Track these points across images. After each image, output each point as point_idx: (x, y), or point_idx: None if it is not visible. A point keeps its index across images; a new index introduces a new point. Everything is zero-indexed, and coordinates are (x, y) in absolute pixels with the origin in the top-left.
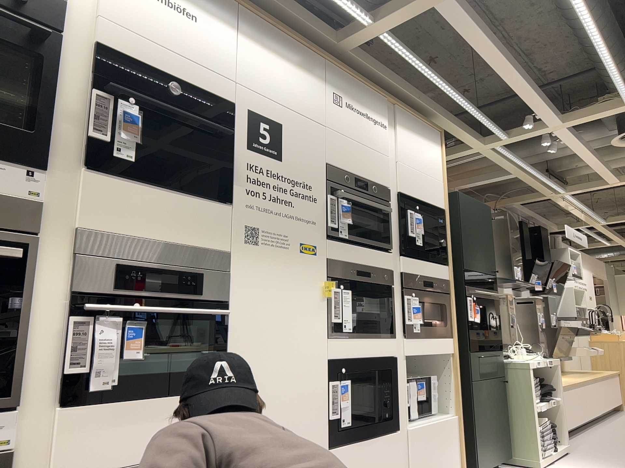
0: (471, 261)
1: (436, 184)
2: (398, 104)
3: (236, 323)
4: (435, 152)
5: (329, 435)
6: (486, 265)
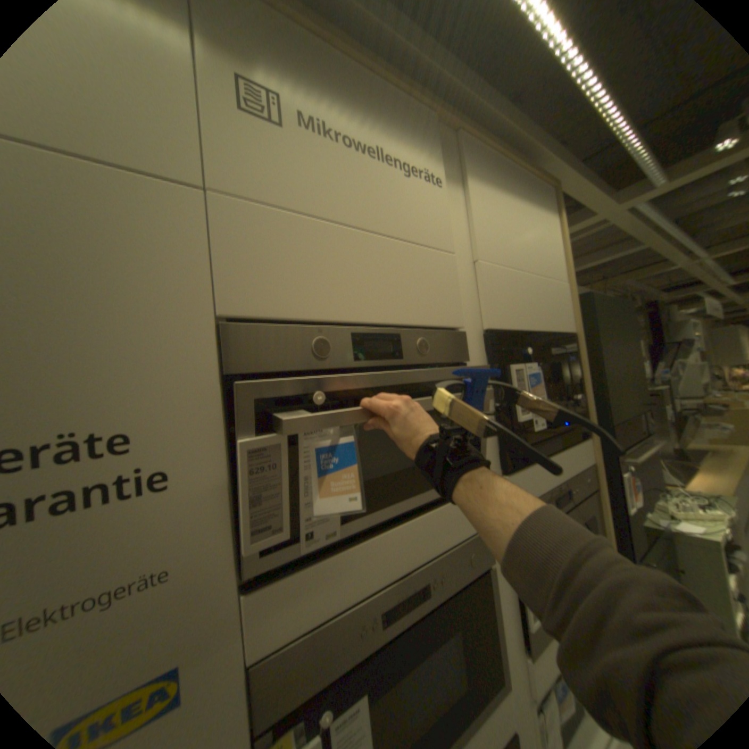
0: (623, 405)
1: (559, 287)
2: (470, 123)
3: None
4: (552, 225)
5: None
6: (642, 399)
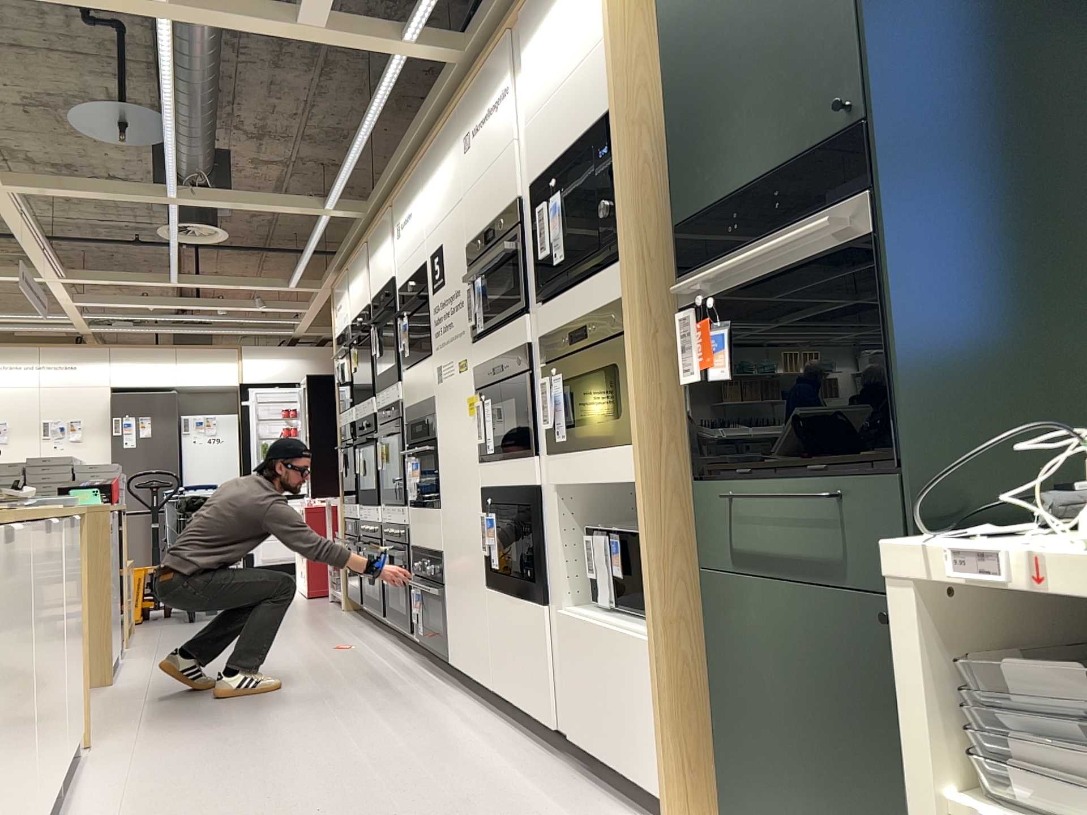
0: (713, 173)
1: (593, 64)
2: (518, 6)
3: (439, 455)
4: None
5: (485, 573)
6: (805, 115)
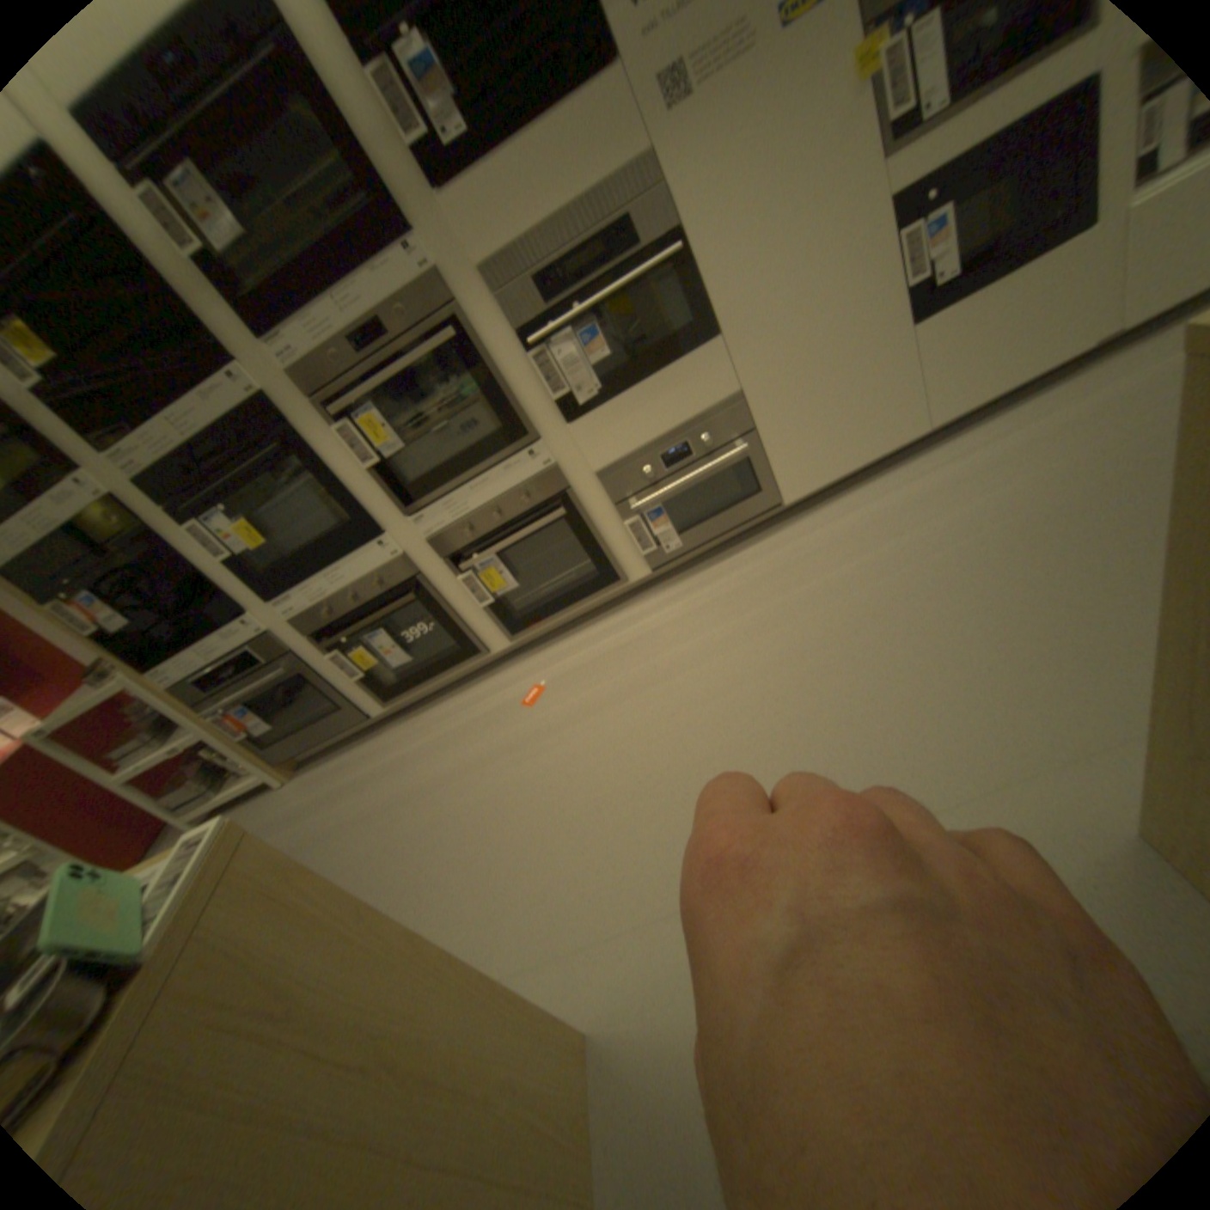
0: None
1: None
2: None
3: (705, 245)
4: None
5: (912, 307)
6: None
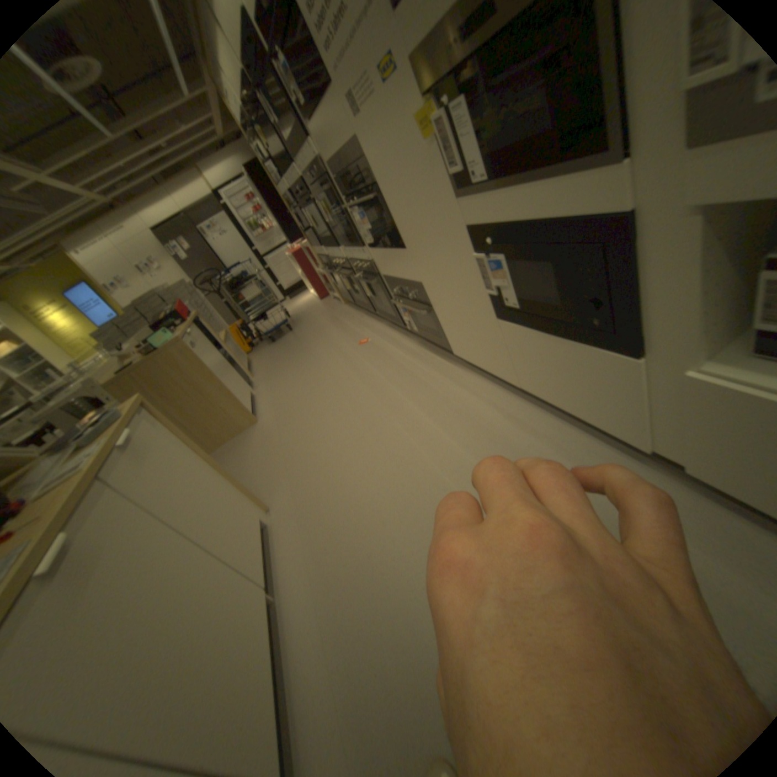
0: None
1: None
2: None
3: (389, 197)
4: None
5: (493, 305)
6: None
